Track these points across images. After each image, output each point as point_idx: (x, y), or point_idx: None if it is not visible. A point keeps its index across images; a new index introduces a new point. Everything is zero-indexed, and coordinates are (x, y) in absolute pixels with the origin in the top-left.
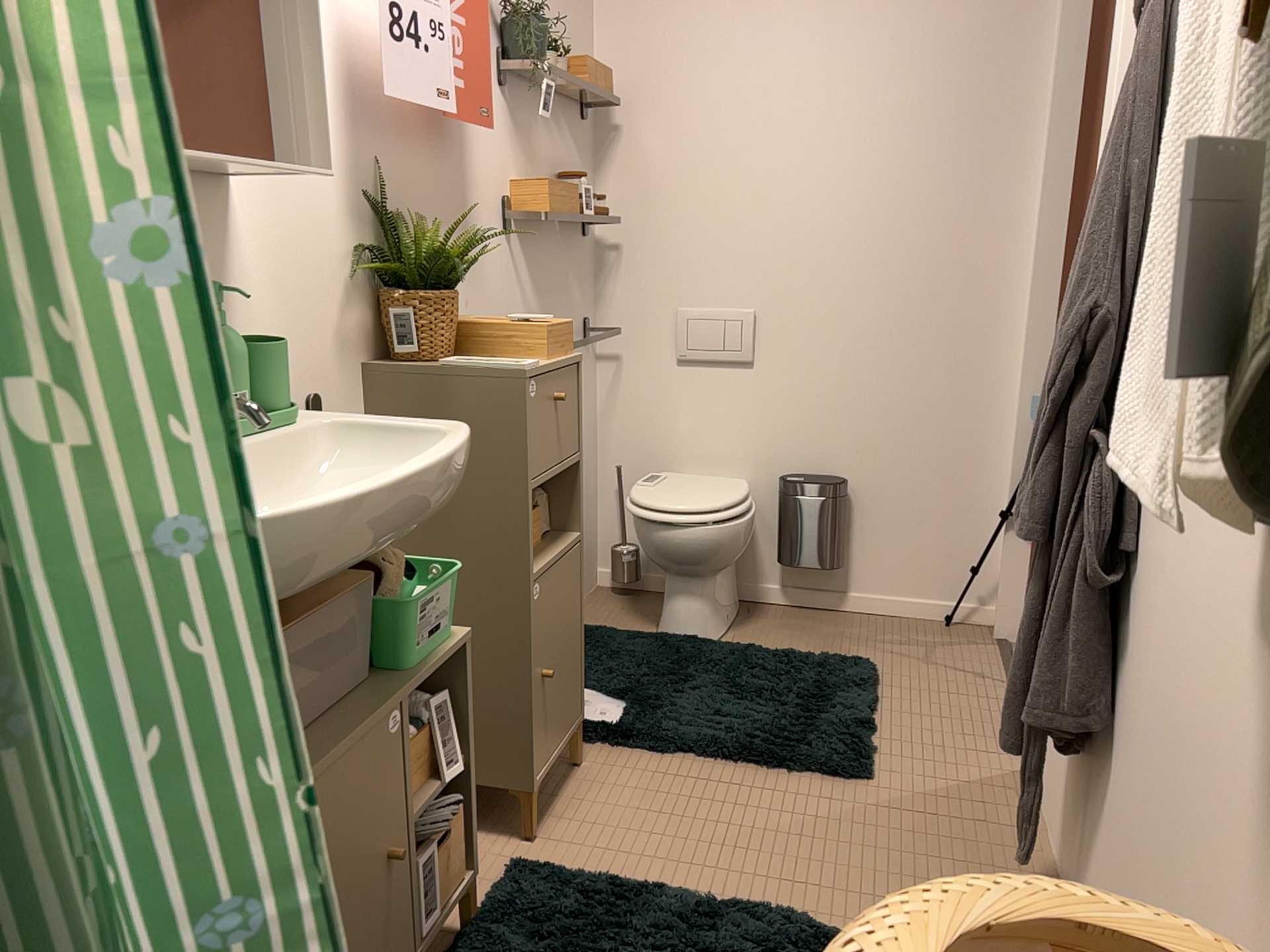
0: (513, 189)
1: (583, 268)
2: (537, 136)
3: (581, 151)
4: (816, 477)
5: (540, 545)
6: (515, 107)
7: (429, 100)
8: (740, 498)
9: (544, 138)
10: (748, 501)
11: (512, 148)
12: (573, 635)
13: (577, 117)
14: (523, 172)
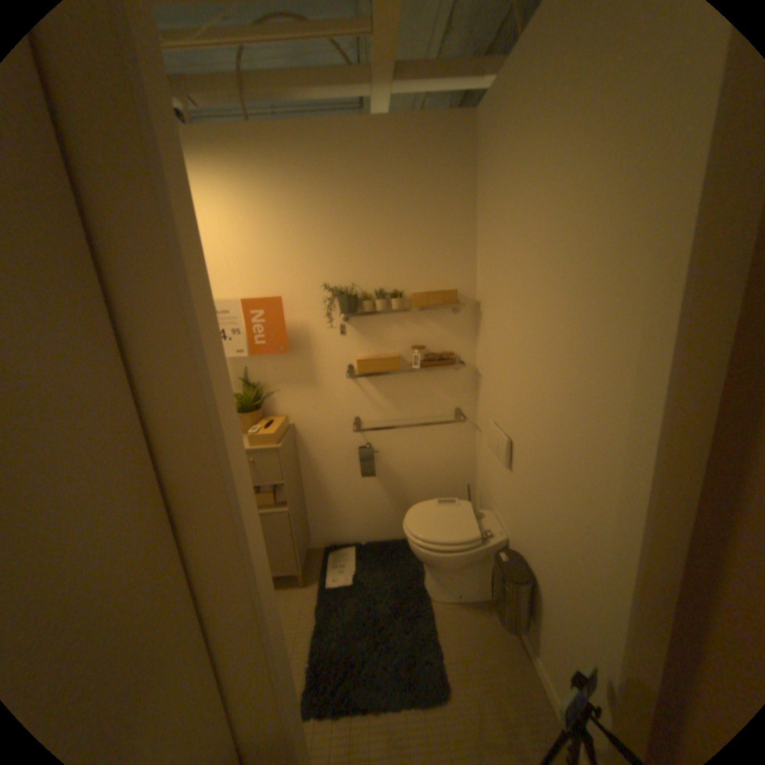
0: (358, 360)
1: (454, 385)
2: (388, 332)
3: (453, 327)
4: (518, 567)
5: (269, 507)
6: (361, 326)
7: (234, 354)
8: (442, 542)
9: (398, 332)
10: (448, 547)
11: (358, 344)
12: (283, 544)
13: (457, 309)
14: (371, 351)
